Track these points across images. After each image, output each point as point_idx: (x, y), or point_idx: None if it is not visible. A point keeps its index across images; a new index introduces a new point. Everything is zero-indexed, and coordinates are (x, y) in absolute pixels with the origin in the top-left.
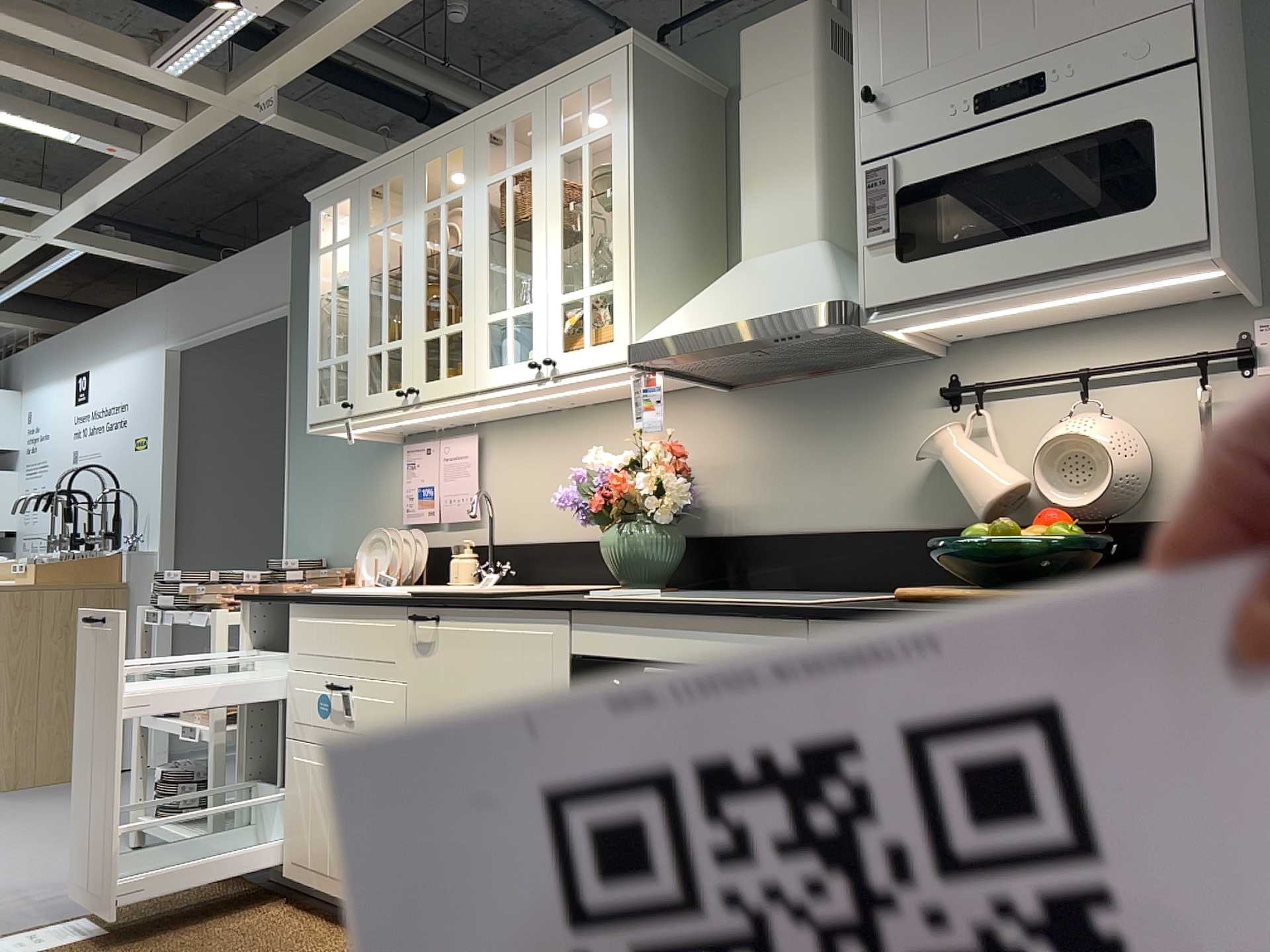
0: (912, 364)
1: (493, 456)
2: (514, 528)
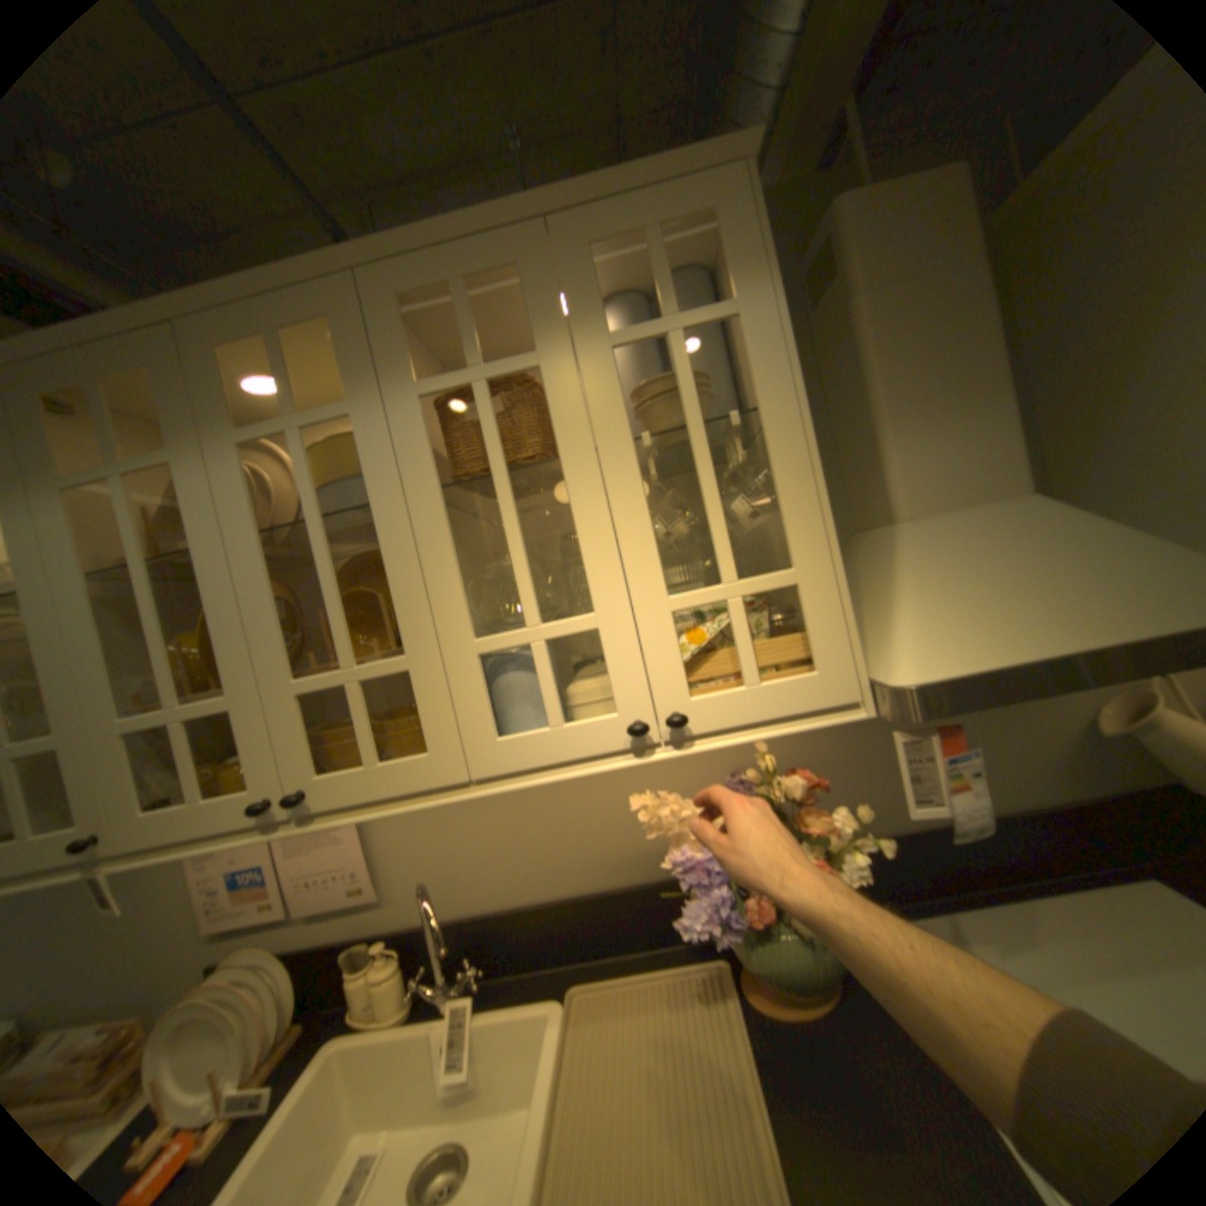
0: None
1: None
2: (449, 896)
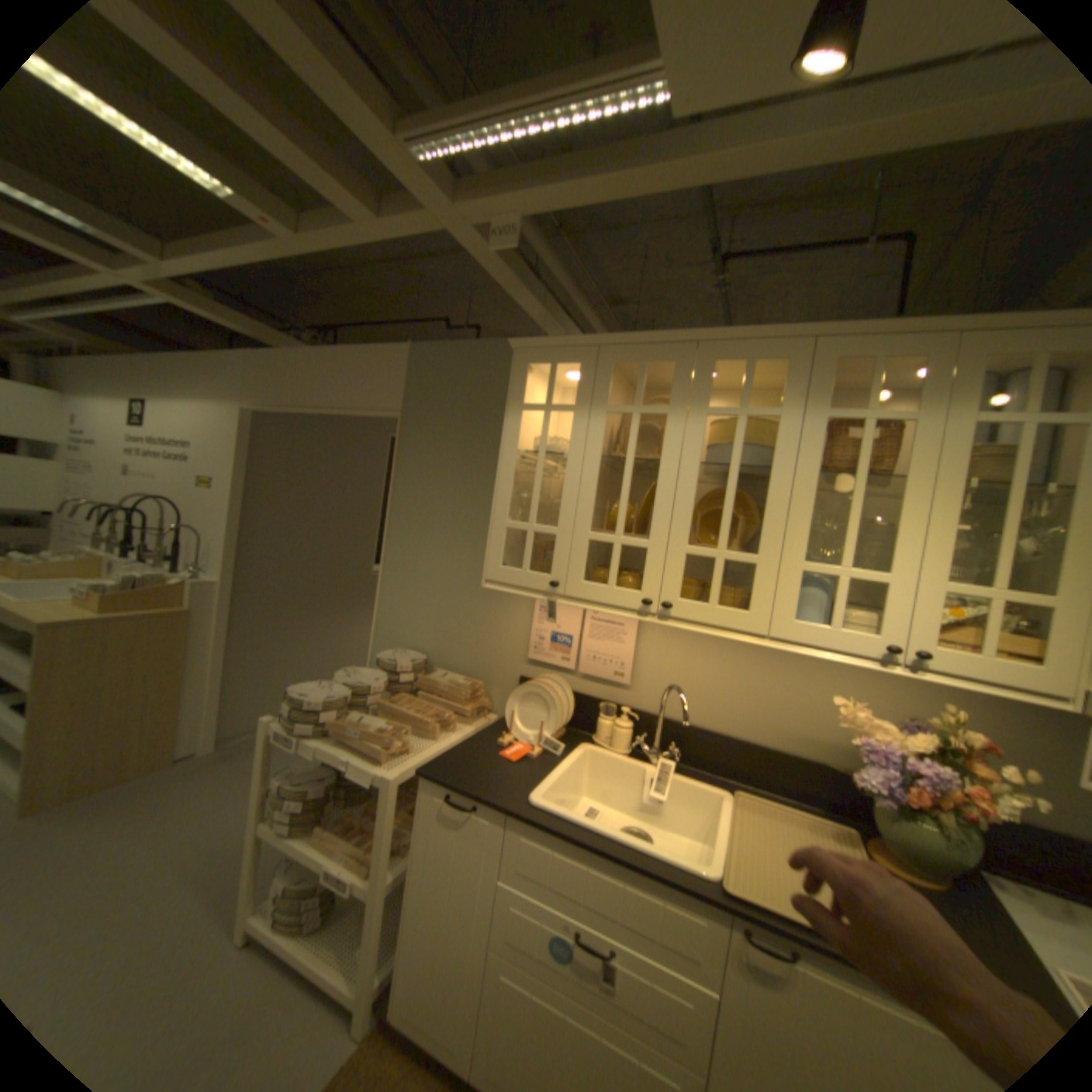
0: None
1: (655, 632)
2: (673, 705)
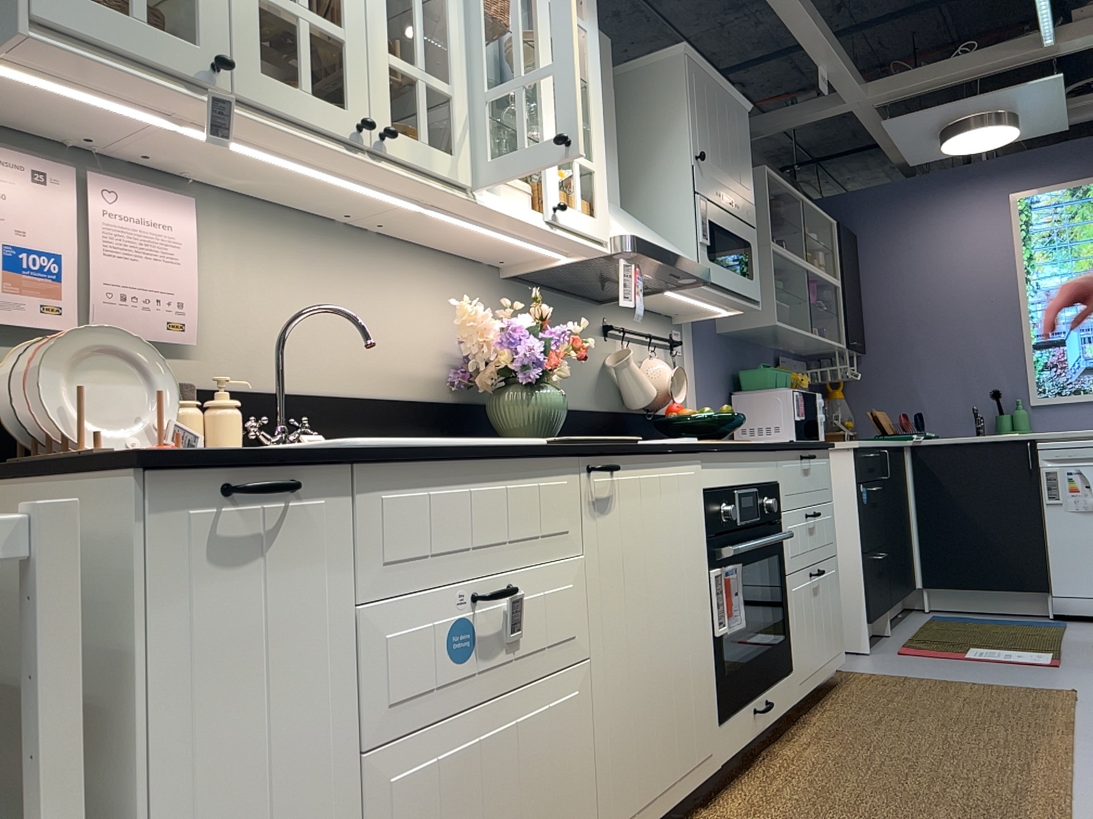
0: (593, 303)
1: (215, 246)
2: (261, 368)
